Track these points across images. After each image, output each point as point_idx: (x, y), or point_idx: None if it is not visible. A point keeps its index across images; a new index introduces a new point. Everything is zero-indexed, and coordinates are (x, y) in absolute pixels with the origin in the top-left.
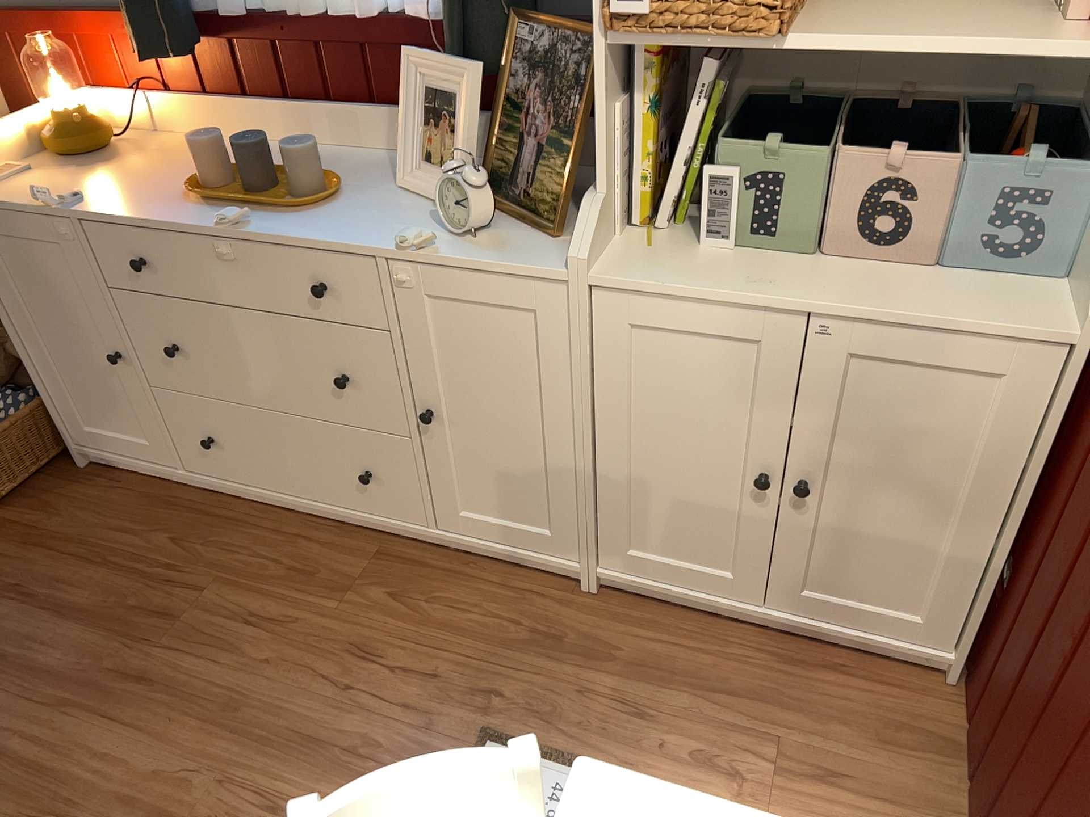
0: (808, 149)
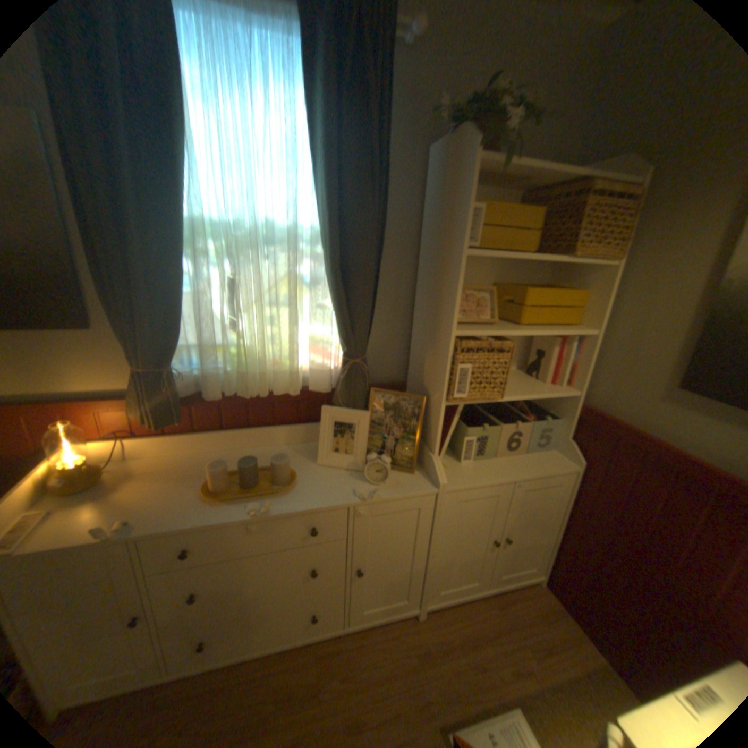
0: (494, 425)
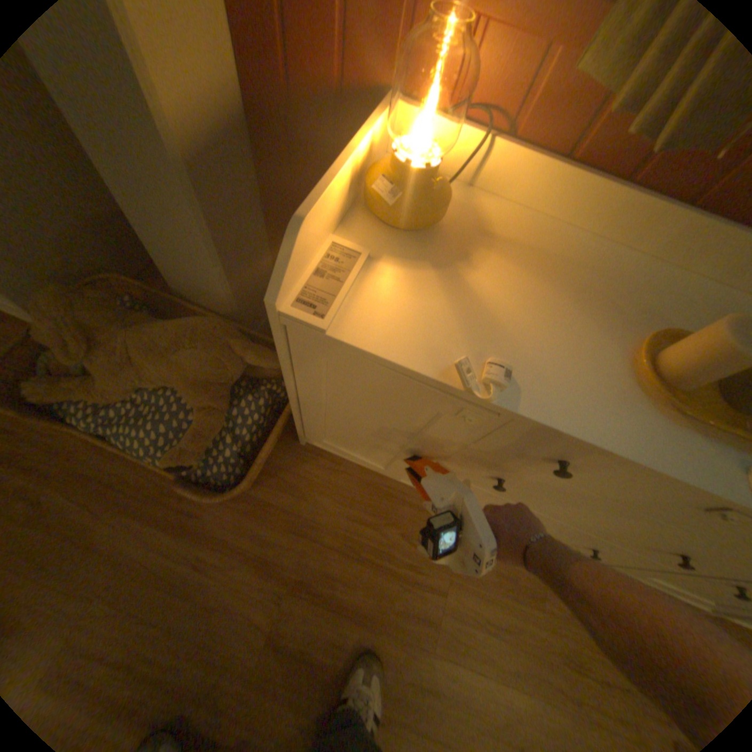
0: None
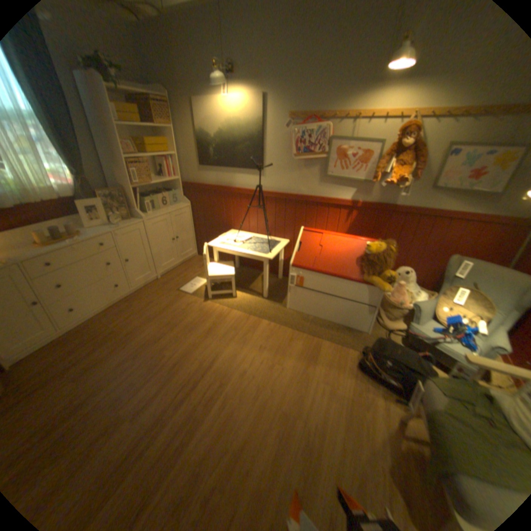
0: (153, 196)
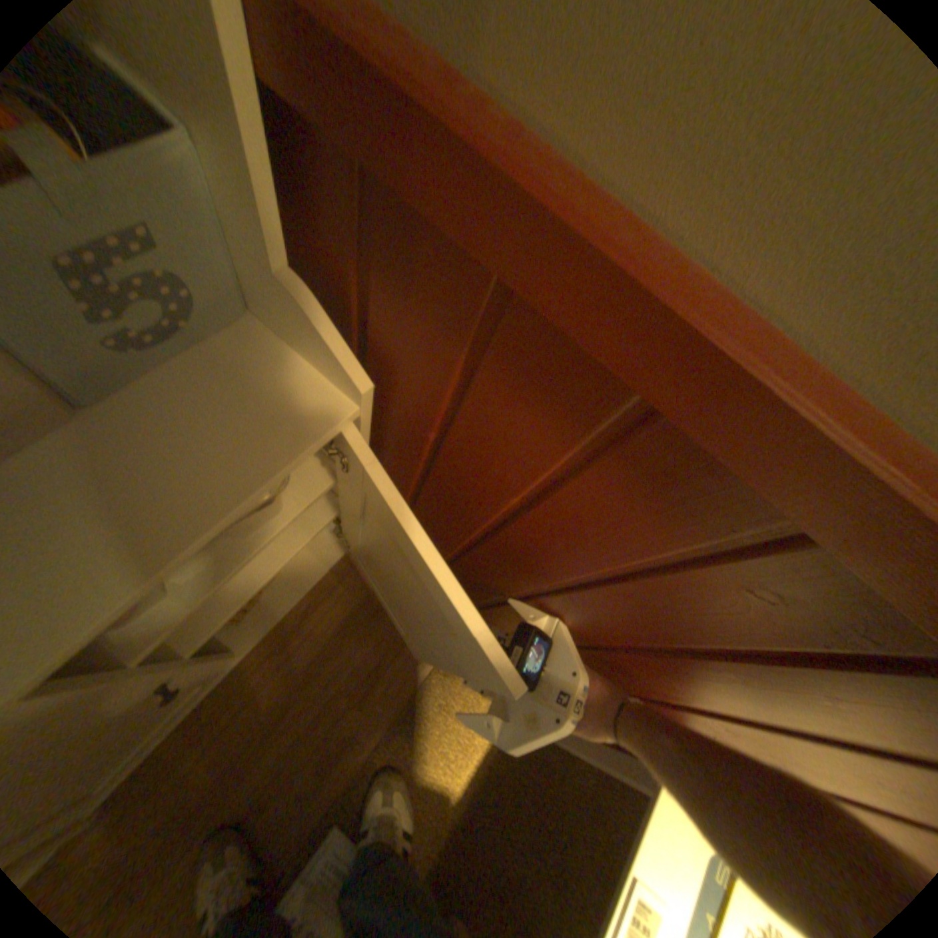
0: None
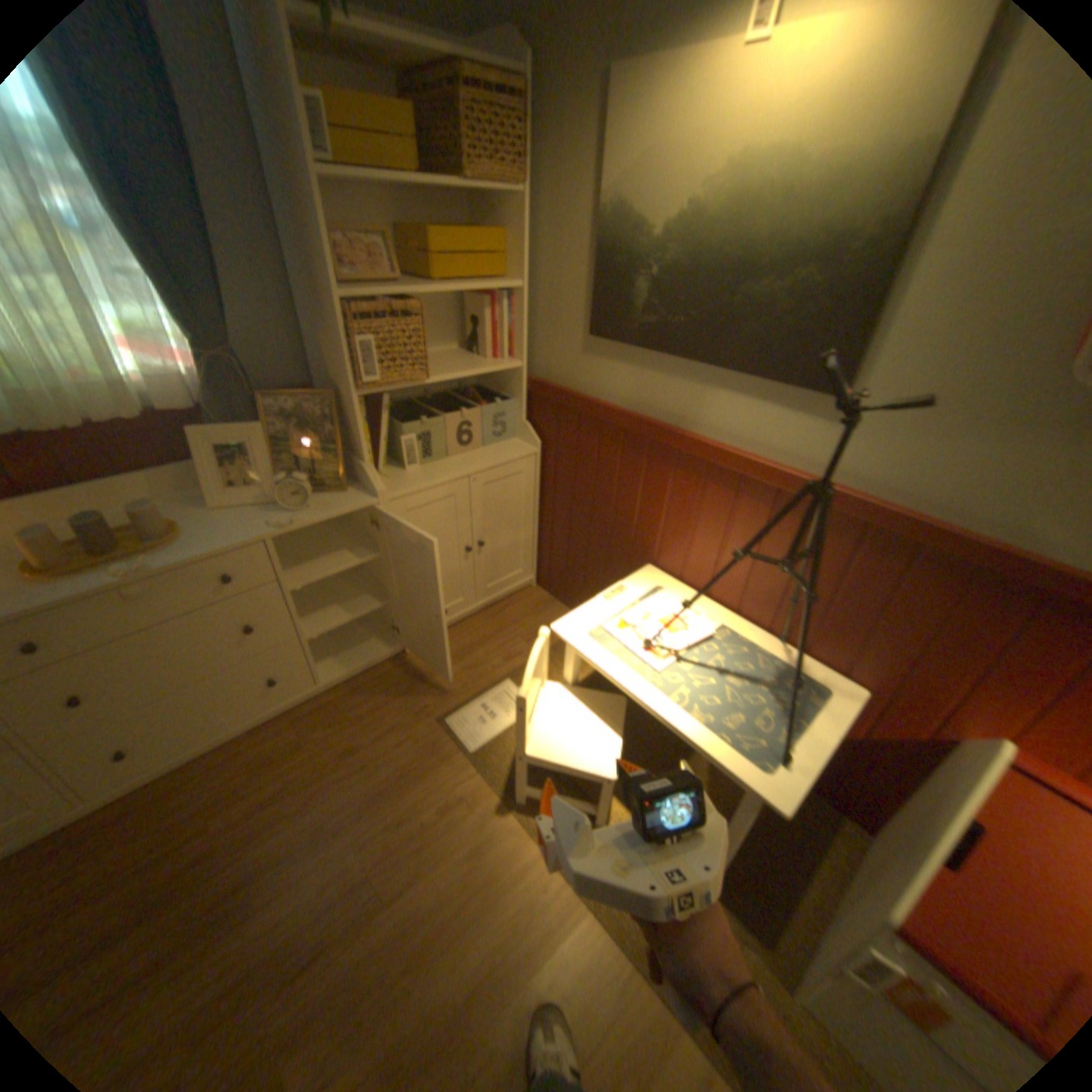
0: (433, 418)
